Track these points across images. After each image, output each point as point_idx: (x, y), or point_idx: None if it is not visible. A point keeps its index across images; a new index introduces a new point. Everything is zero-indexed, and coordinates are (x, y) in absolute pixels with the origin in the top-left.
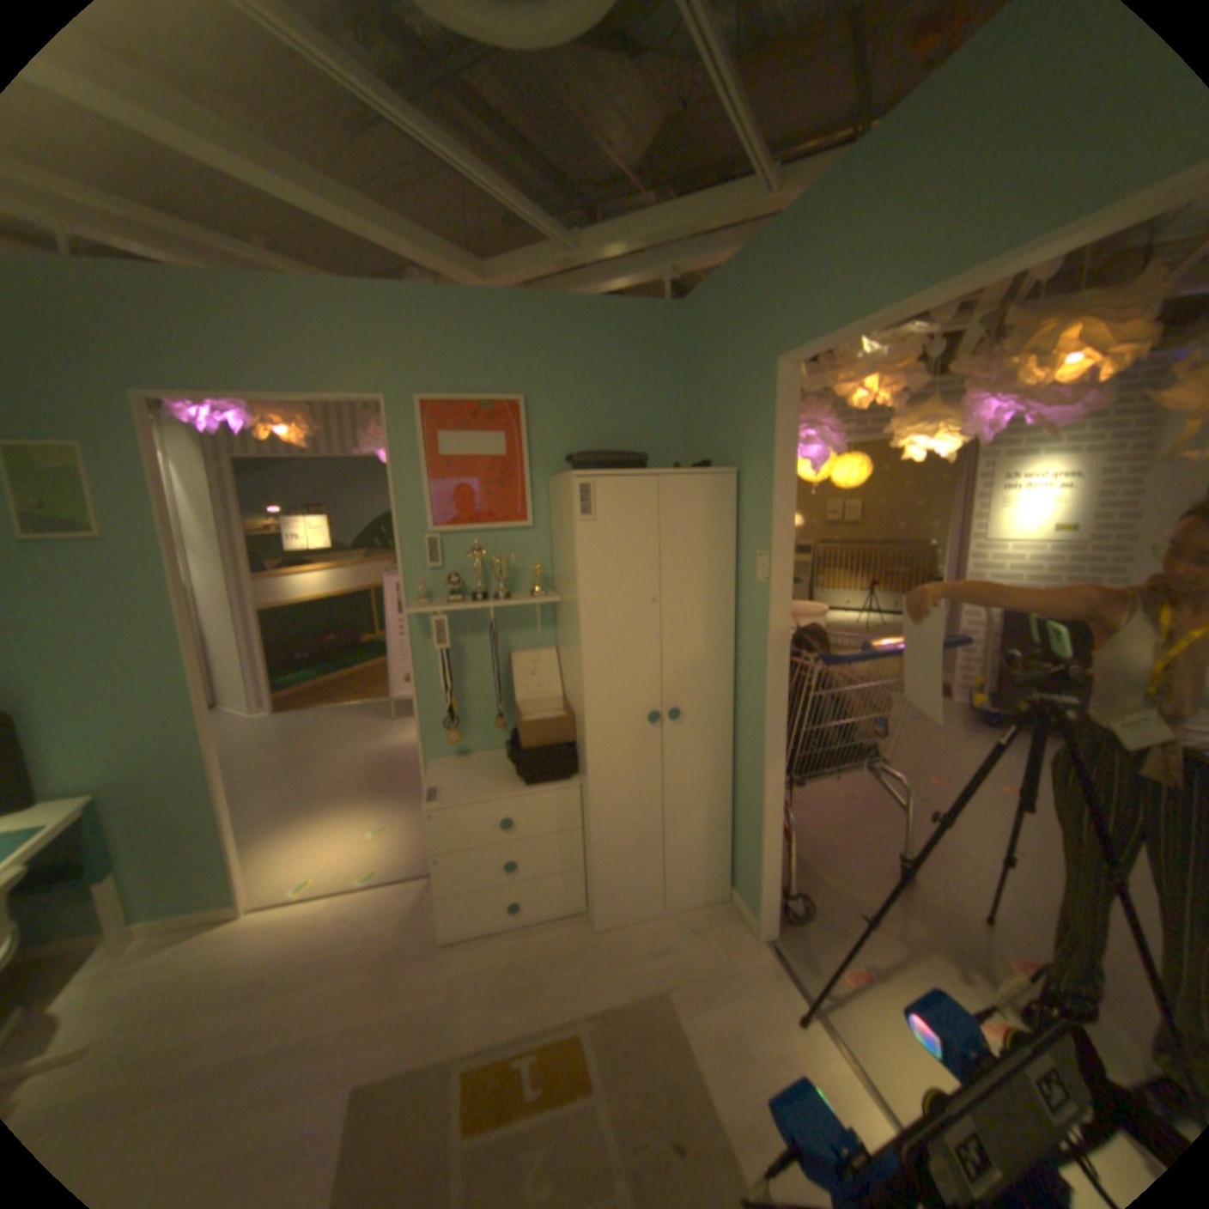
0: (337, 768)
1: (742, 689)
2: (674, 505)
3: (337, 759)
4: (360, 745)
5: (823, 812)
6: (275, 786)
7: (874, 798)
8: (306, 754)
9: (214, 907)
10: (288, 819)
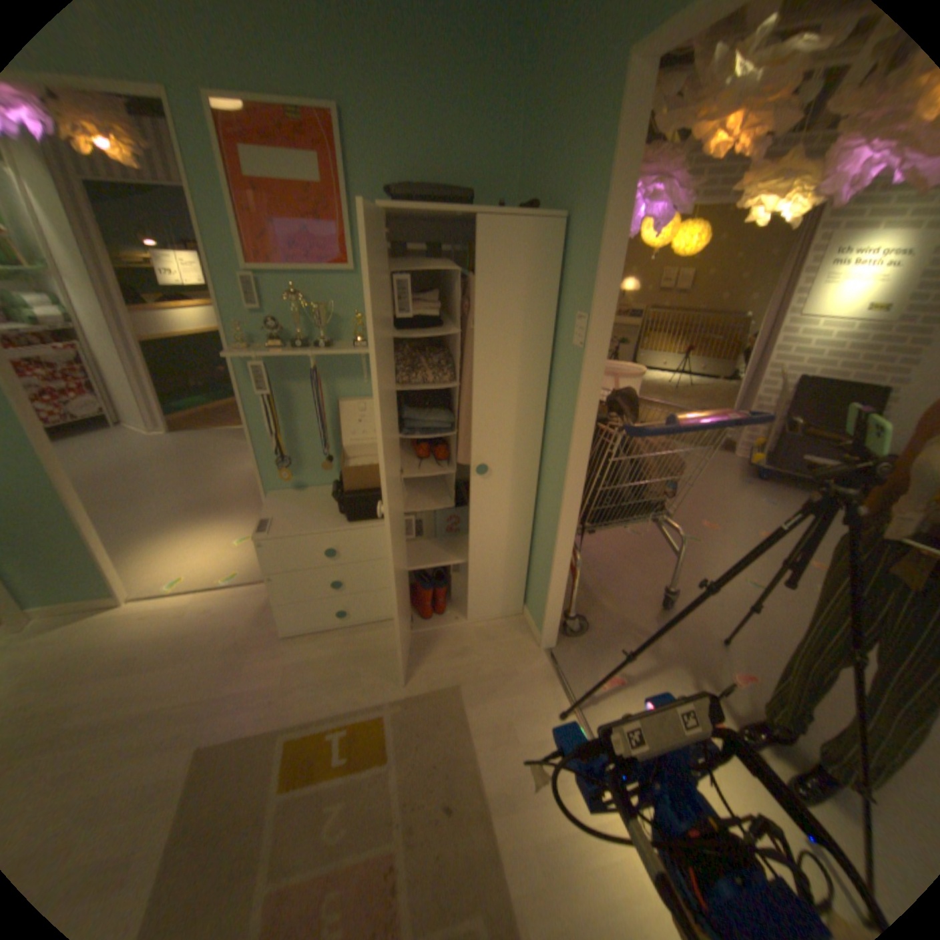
0: (216, 483)
1: (548, 450)
2: (494, 254)
3: (217, 475)
4: (237, 464)
5: (609, 543)
6: (162, 496)
7: (653, 535)
8: (191, 470)
9: (96, 598)
10: (170, 524)
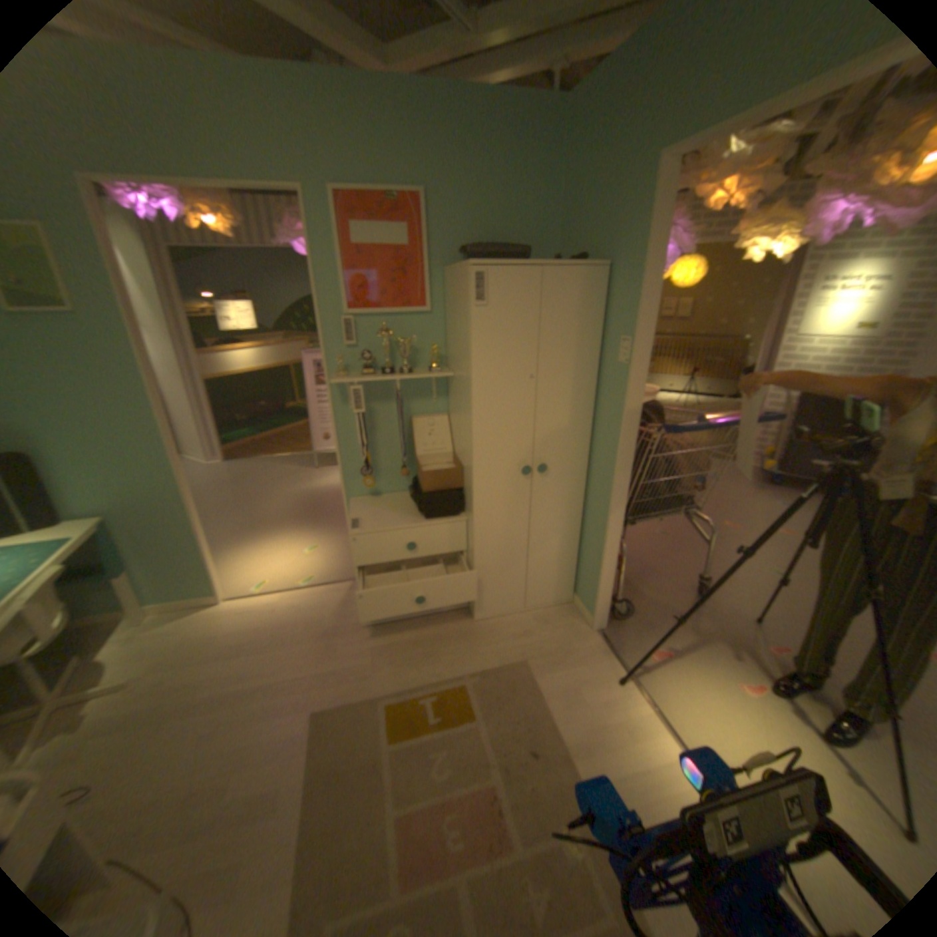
0: (275, 503)
1: (595, 451)
2: (553, 295)
3: (274, 496)
4: (290, 486)
5: (641, 543)
6: (230, 515)
7: (680, 534)
8: (250, 492)
9: (197, 598)
10: (242, 538)
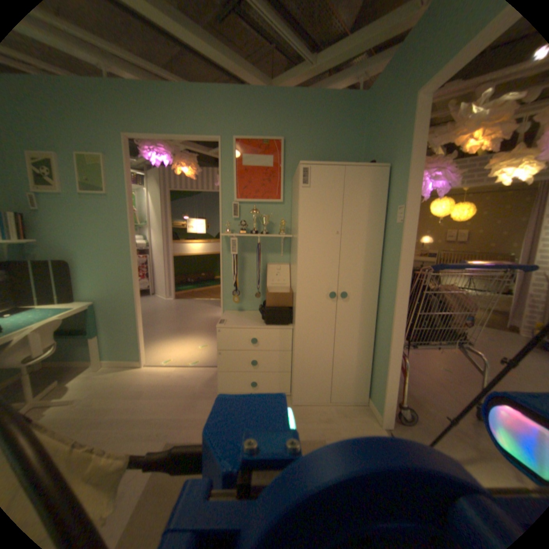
0: (193, 321)
1: (383, 287)
2: (352, 182)
3: (194, 318)
4: (205, 314)
5: (429, 375)
6: (168, 324)
7: (462, 374)
8: (182, 315)
9: (131, 361)
10: (169, 336)
